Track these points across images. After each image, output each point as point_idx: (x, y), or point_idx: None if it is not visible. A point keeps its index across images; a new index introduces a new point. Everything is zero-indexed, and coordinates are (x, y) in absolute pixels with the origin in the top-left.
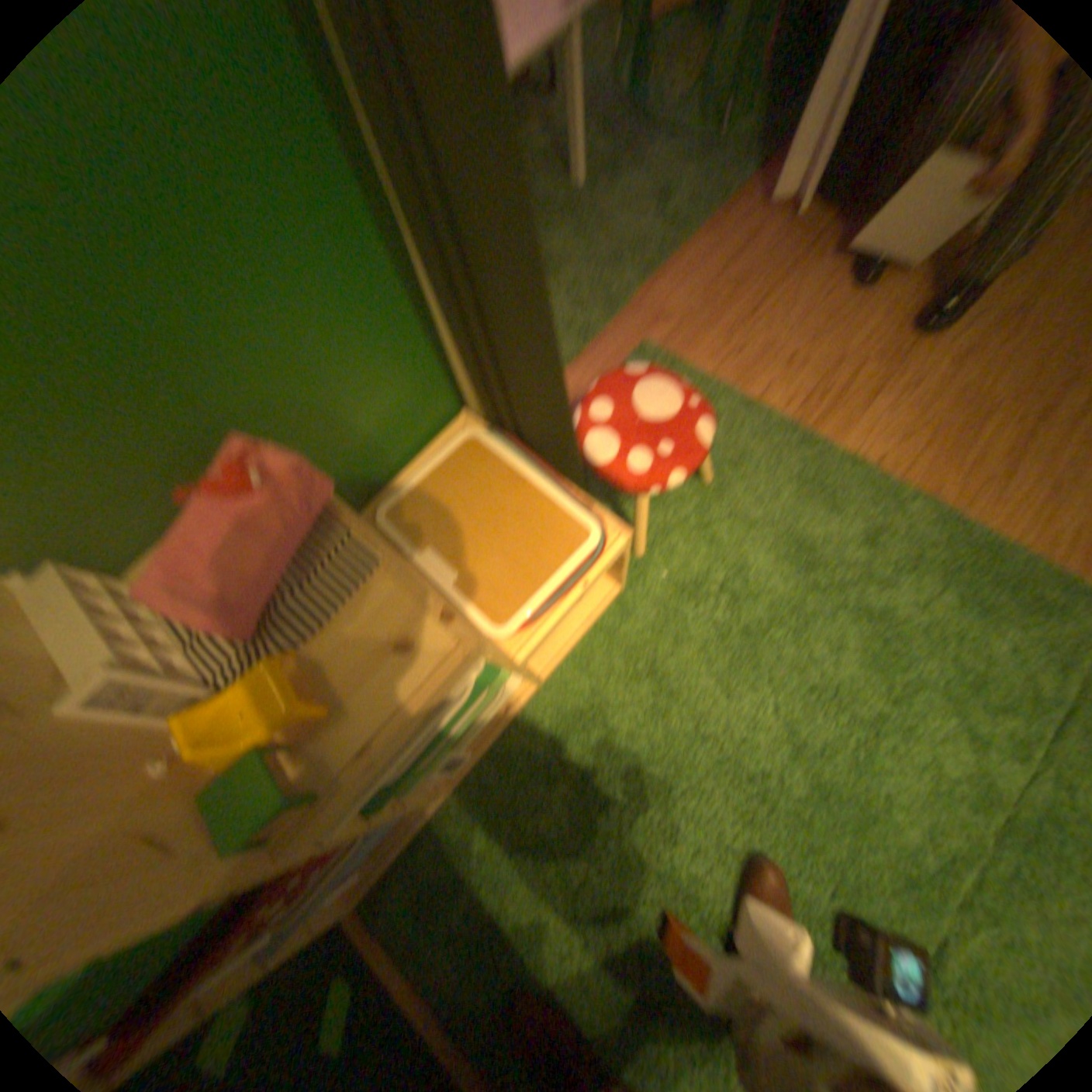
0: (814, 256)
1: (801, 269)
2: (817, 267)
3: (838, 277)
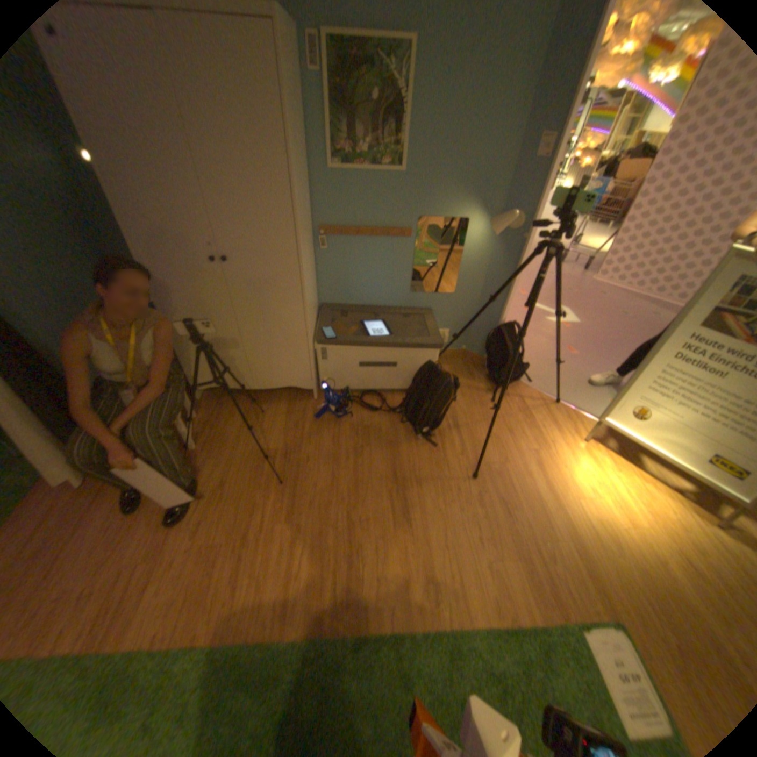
0: (96, 507)
1: (87, 521)
2: (99, 514)
3: (114, 514)
